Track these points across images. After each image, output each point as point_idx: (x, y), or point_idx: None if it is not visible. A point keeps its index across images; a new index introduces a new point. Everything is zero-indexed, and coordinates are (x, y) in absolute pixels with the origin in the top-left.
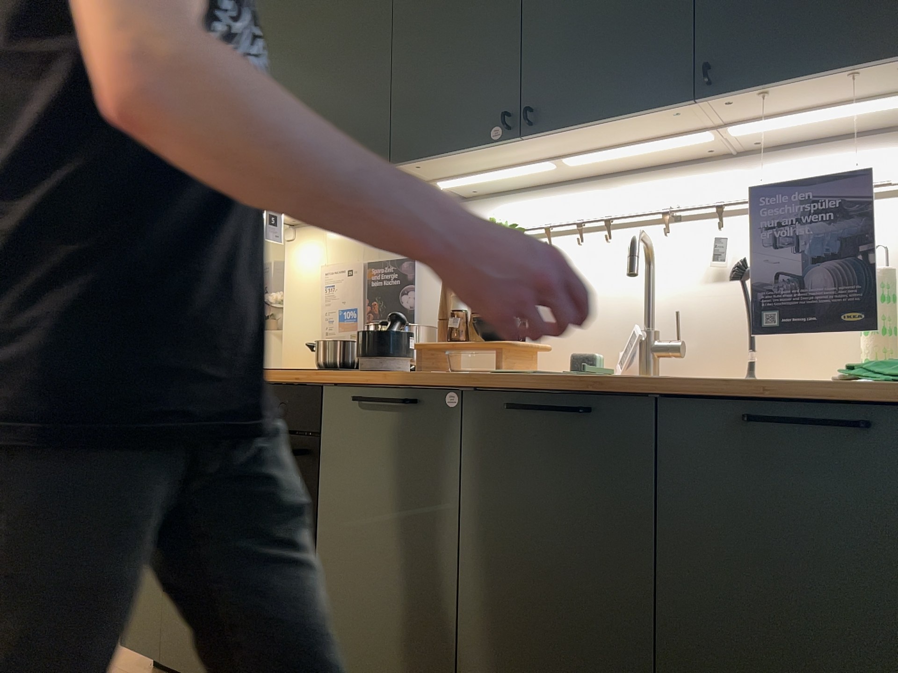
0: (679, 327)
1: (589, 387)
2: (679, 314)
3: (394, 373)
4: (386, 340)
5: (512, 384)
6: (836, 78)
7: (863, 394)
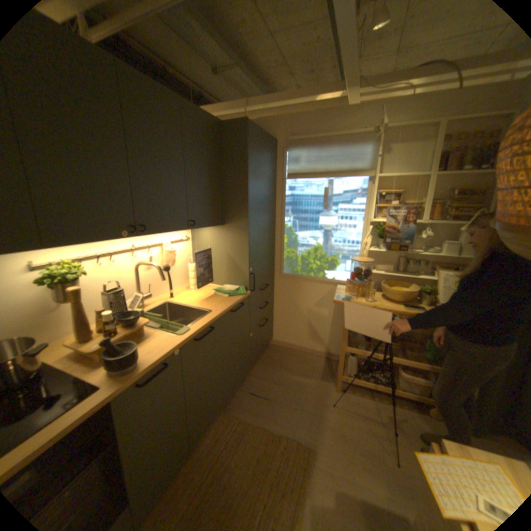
0: (149, 289)
1: (210, 322)
2: (150, 285)
3: (138, 362)
4: (132, 352)
5: (196, 333)
6: (207, 227)
7: (238, 299)
